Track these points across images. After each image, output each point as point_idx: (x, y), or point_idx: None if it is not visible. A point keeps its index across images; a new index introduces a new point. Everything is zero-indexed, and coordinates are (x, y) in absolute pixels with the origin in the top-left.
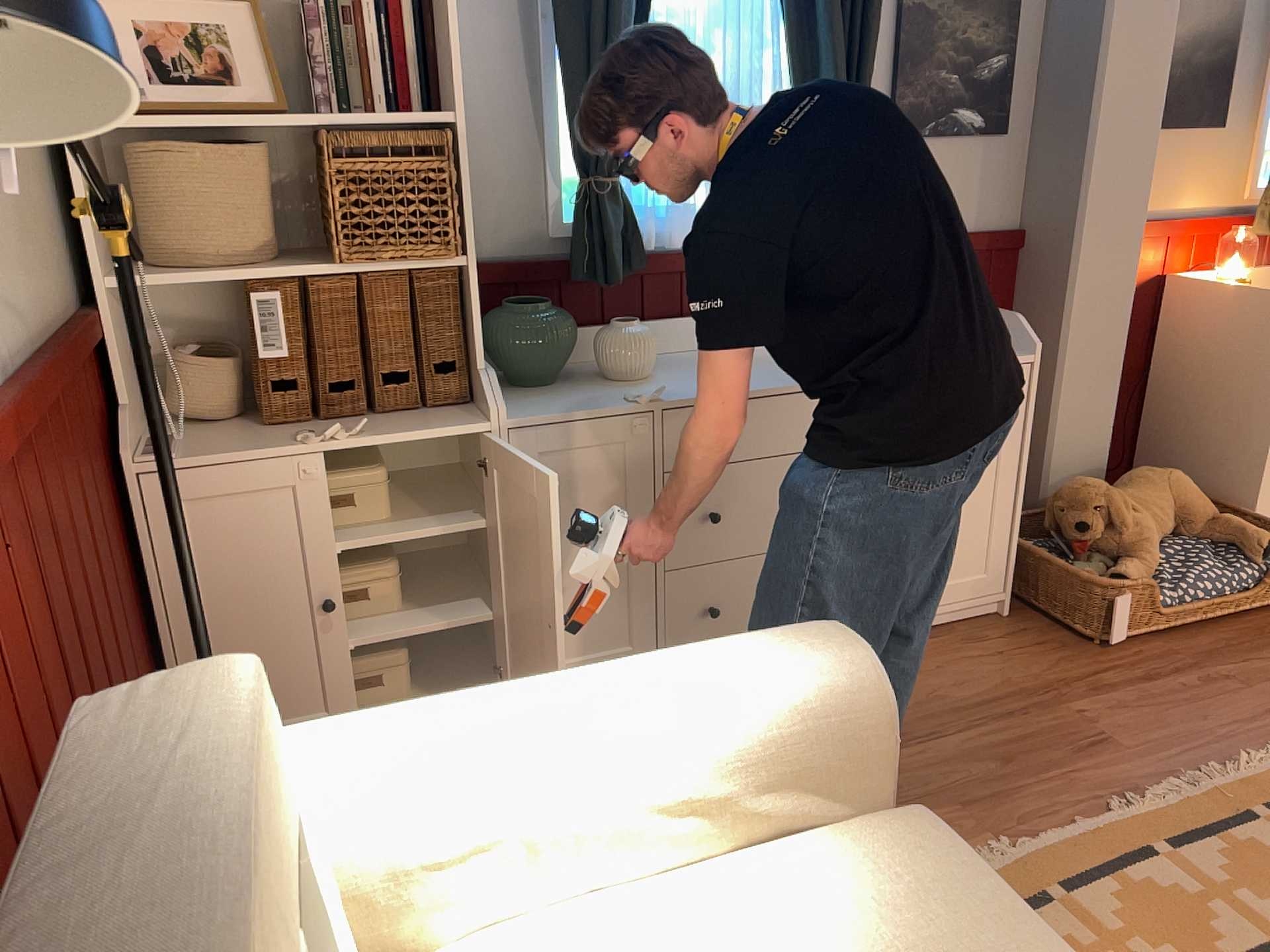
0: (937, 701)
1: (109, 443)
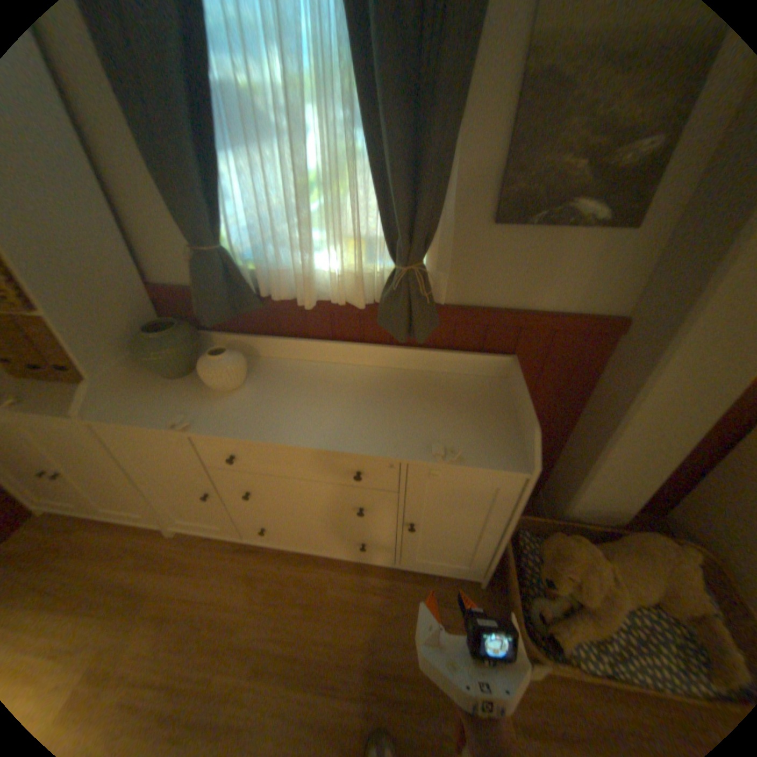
0: (365, 651)
1: None
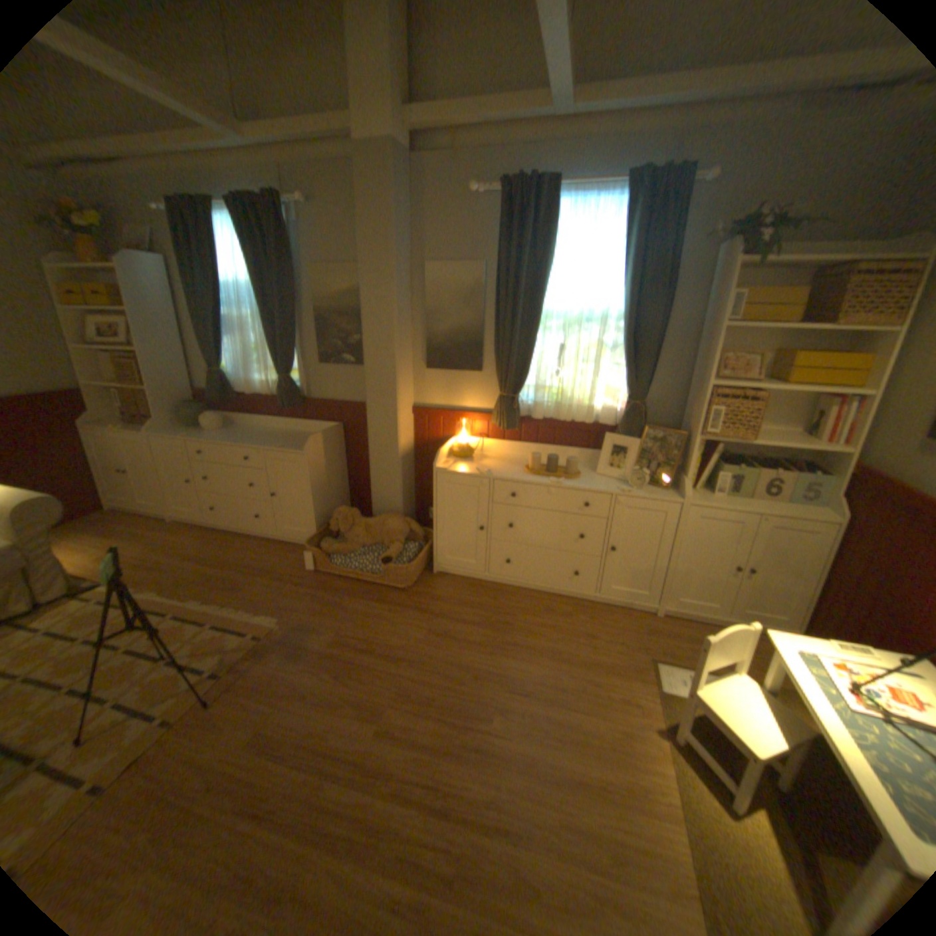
0: (238, 562)
1: (74, 421)
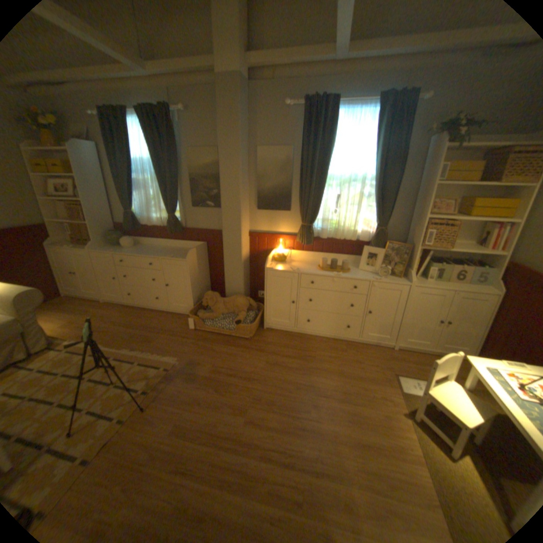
0: (147, 325)
1: (42, 243)
